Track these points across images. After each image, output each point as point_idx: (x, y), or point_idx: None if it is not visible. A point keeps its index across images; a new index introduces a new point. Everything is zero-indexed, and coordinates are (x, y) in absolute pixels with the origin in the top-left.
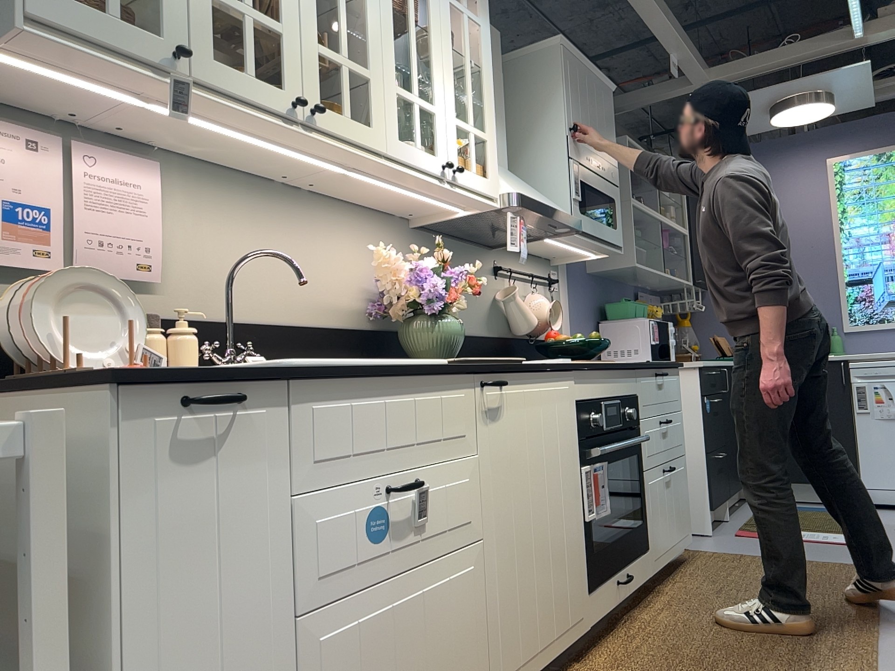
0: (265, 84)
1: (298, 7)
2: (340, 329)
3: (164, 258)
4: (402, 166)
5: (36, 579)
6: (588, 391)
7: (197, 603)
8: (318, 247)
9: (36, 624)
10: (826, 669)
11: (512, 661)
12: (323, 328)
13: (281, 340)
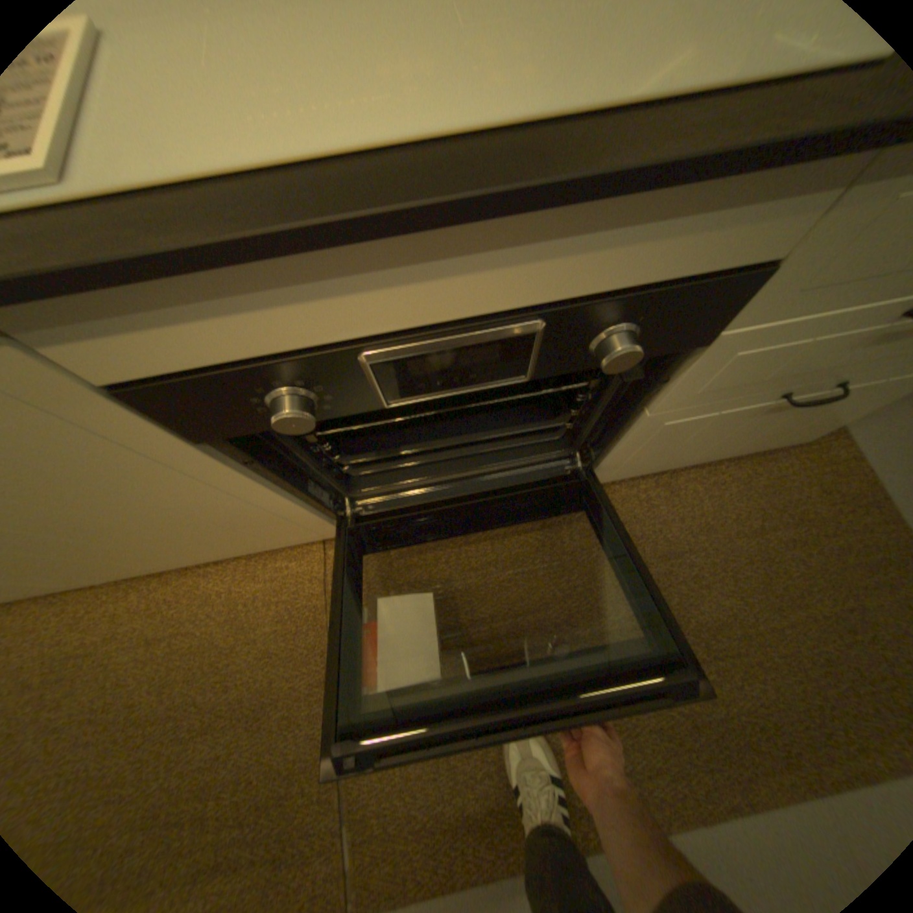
0: None
1: None
2: None
3: None
4: None
5: None
6: (204, 344)
7: None
8: None
9: None
10: (486, 803)
11: (127, 571)
12: None
13: None
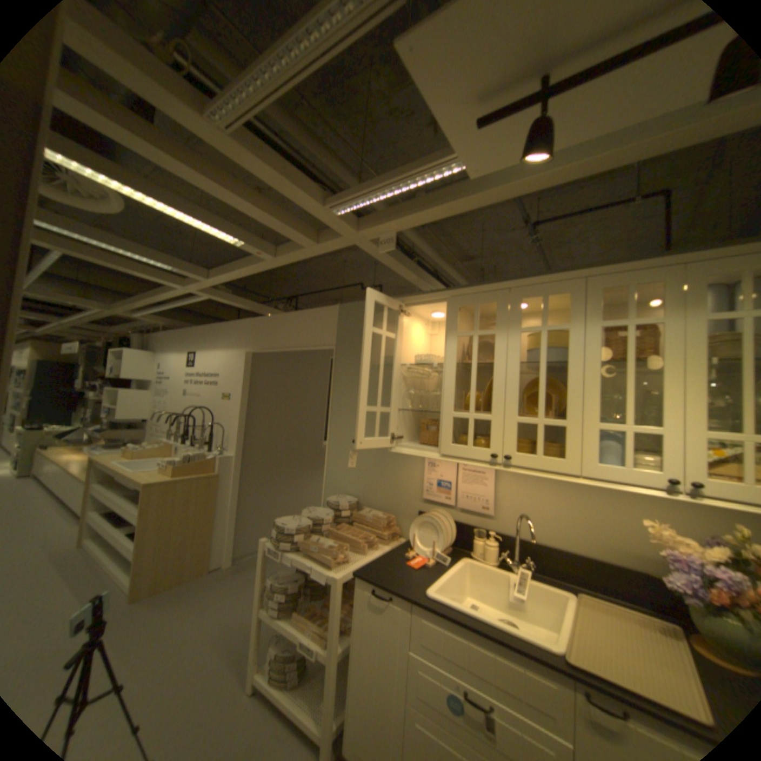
0: (478, 449)
1: (504, 402)
2: (637, 573)
3: (499, 504)
4: (608, 482)
5: (331, 620)
6: None
7: (372, 662)
8: (618, 509)
9: (330, 631)
10: None
11: None
12: (617, 567)
13: (572, 564)
